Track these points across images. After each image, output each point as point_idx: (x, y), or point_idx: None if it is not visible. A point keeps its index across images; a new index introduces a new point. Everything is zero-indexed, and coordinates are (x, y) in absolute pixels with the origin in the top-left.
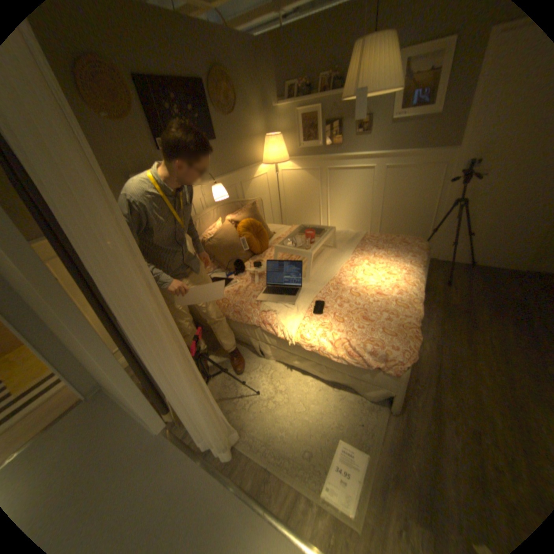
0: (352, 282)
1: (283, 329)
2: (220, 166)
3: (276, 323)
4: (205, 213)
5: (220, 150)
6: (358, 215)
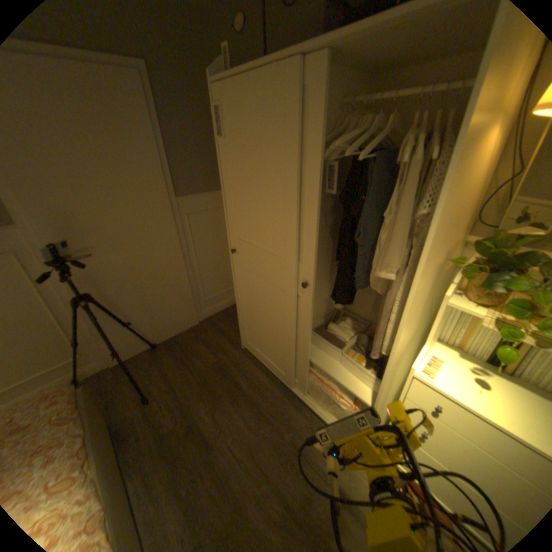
0: None
1: None
2: None
3: None
4: None
5: None
6: None
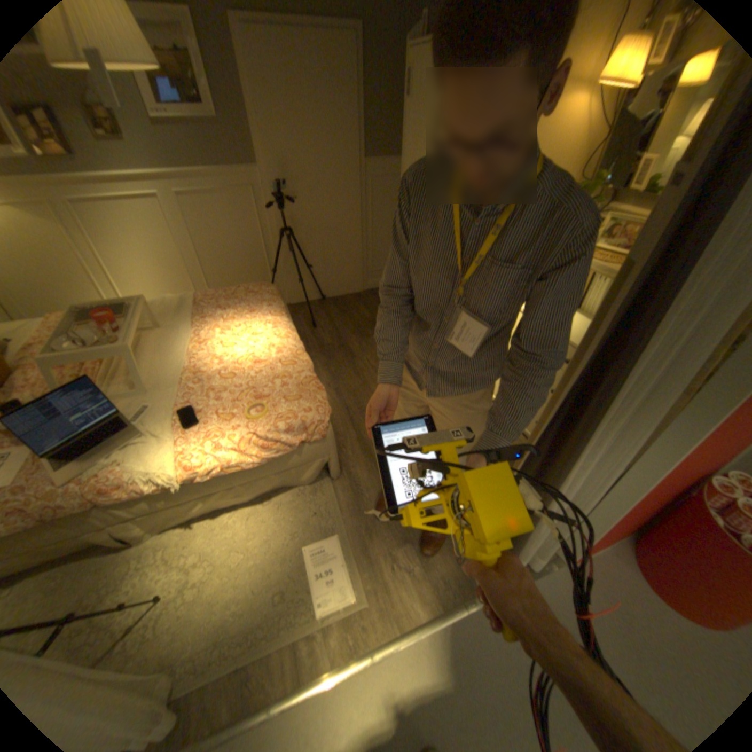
0: (215, 363)
1: (147, 477)
2: None
3: (127, 477)
4: None
5: None
6: (166, 271)
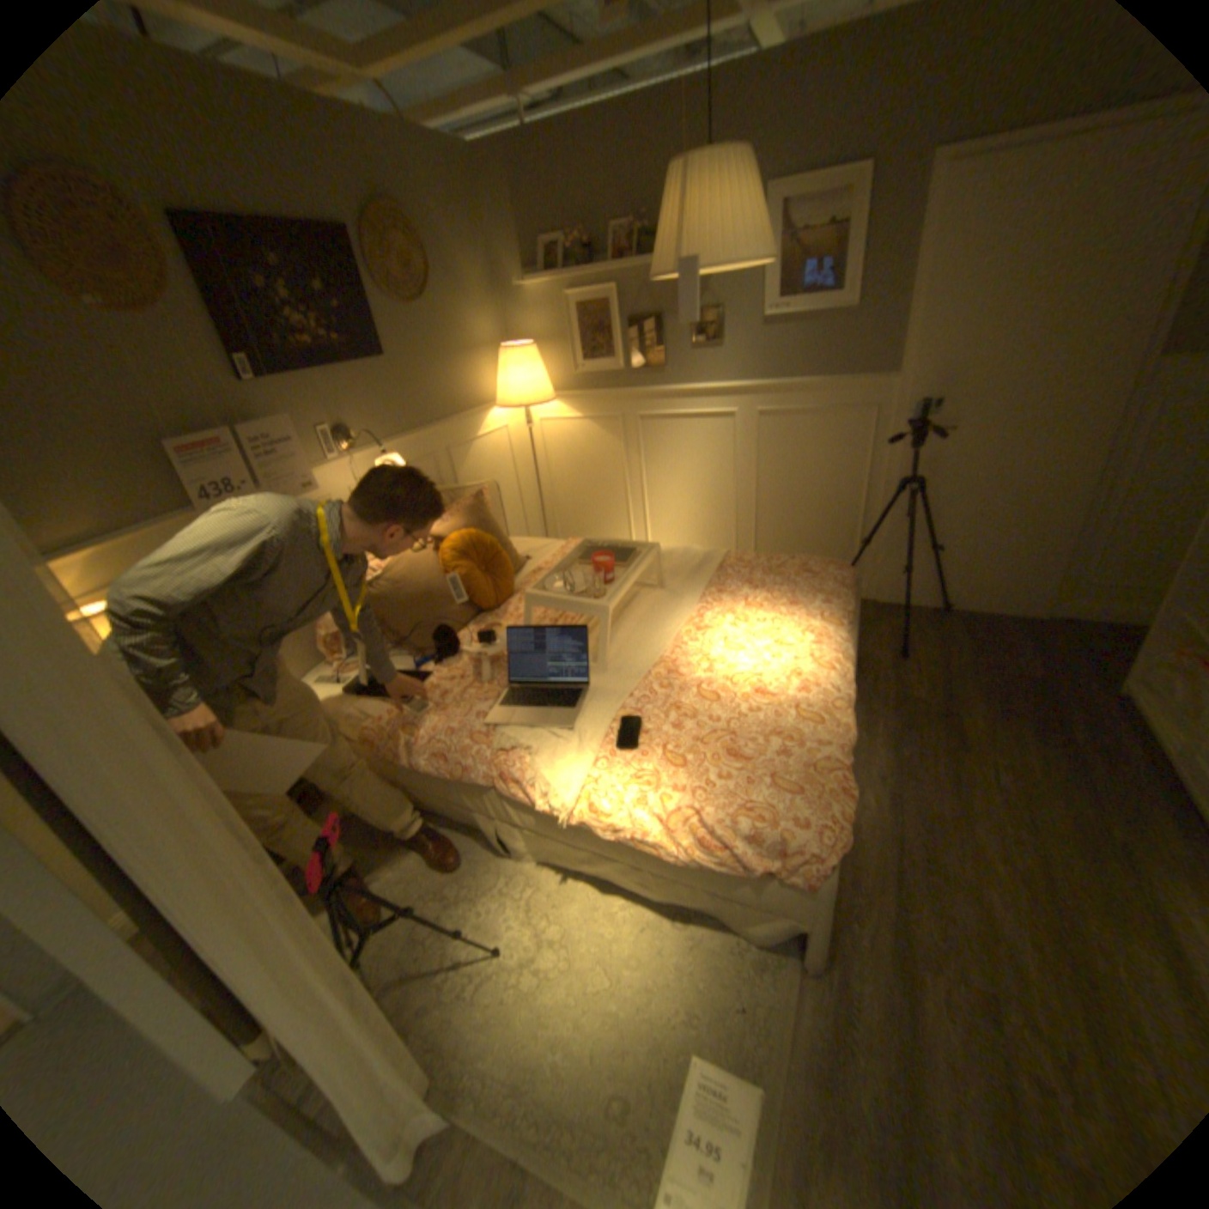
0: (700, 667)
1: (548, 791)
2: (396, 413)
3: (531, 778)
4: None
5: (395, 378)
6: (709, 513)
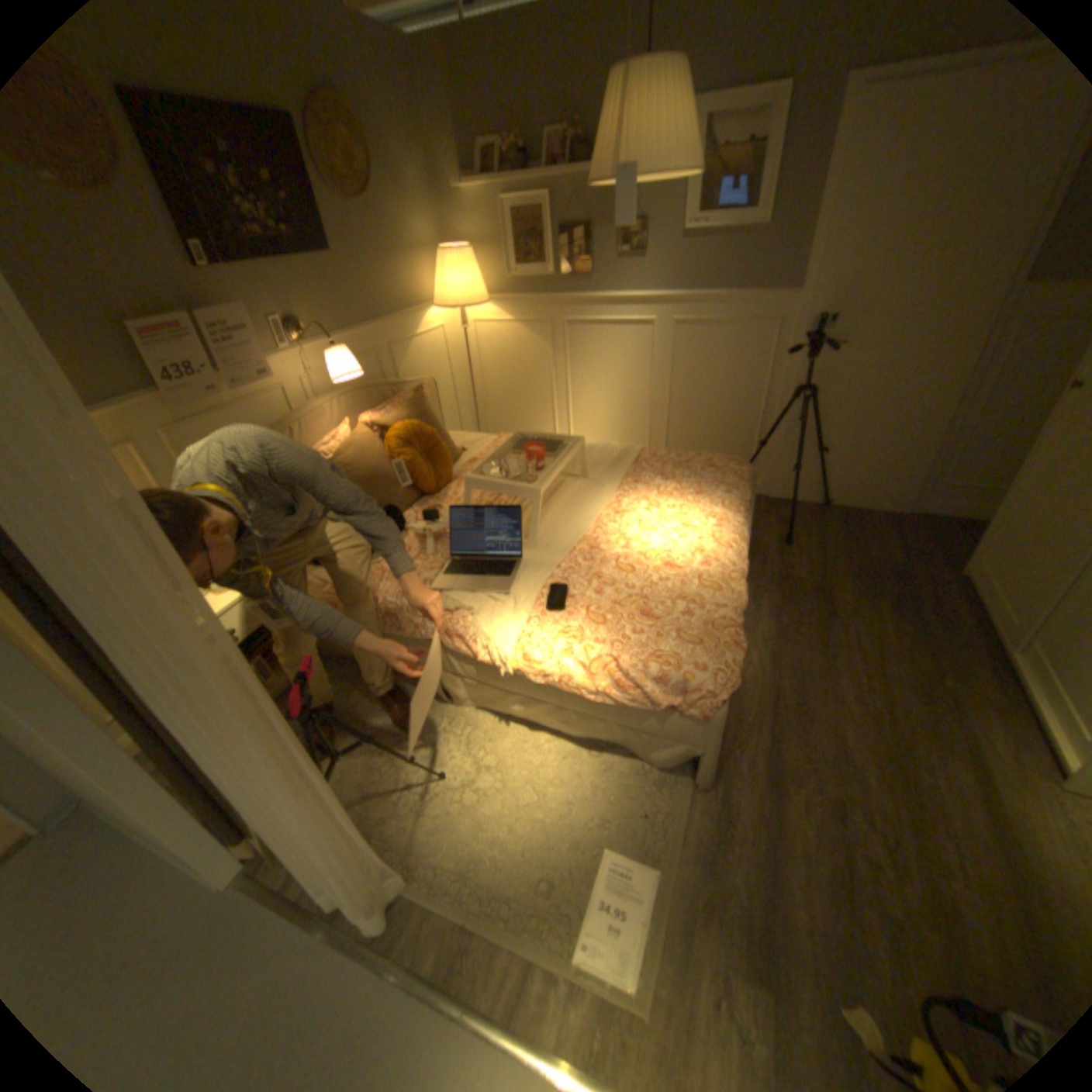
0: (618, 545)
1: (488, 644)
2: (342, 308)
3: (473, 633)
4: (311, 409)
5: (340, 273)
6: (626, 414)
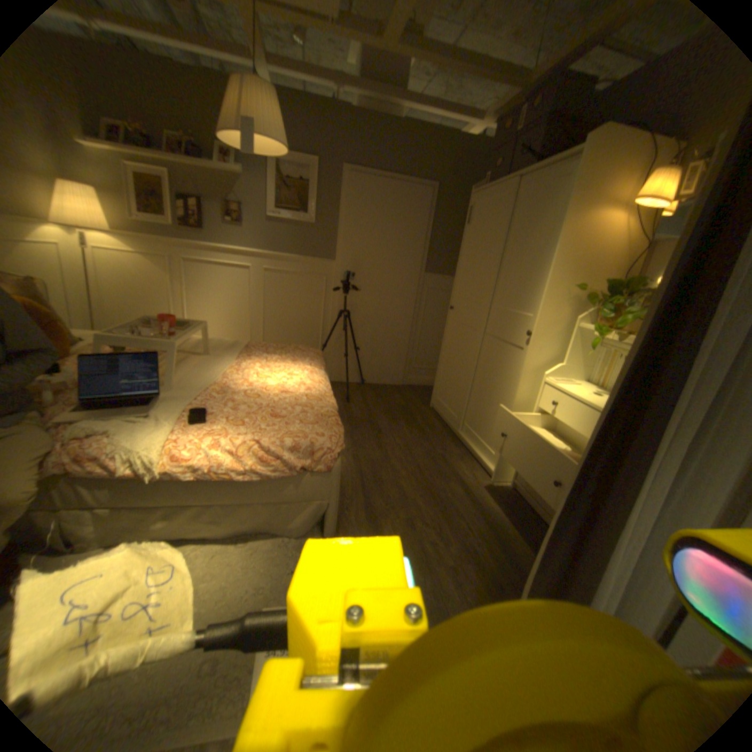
0: (244, 383)
1: (132, 452)
2: None
3: (113, 446)
4: None
5: None
6: (233, 327)
